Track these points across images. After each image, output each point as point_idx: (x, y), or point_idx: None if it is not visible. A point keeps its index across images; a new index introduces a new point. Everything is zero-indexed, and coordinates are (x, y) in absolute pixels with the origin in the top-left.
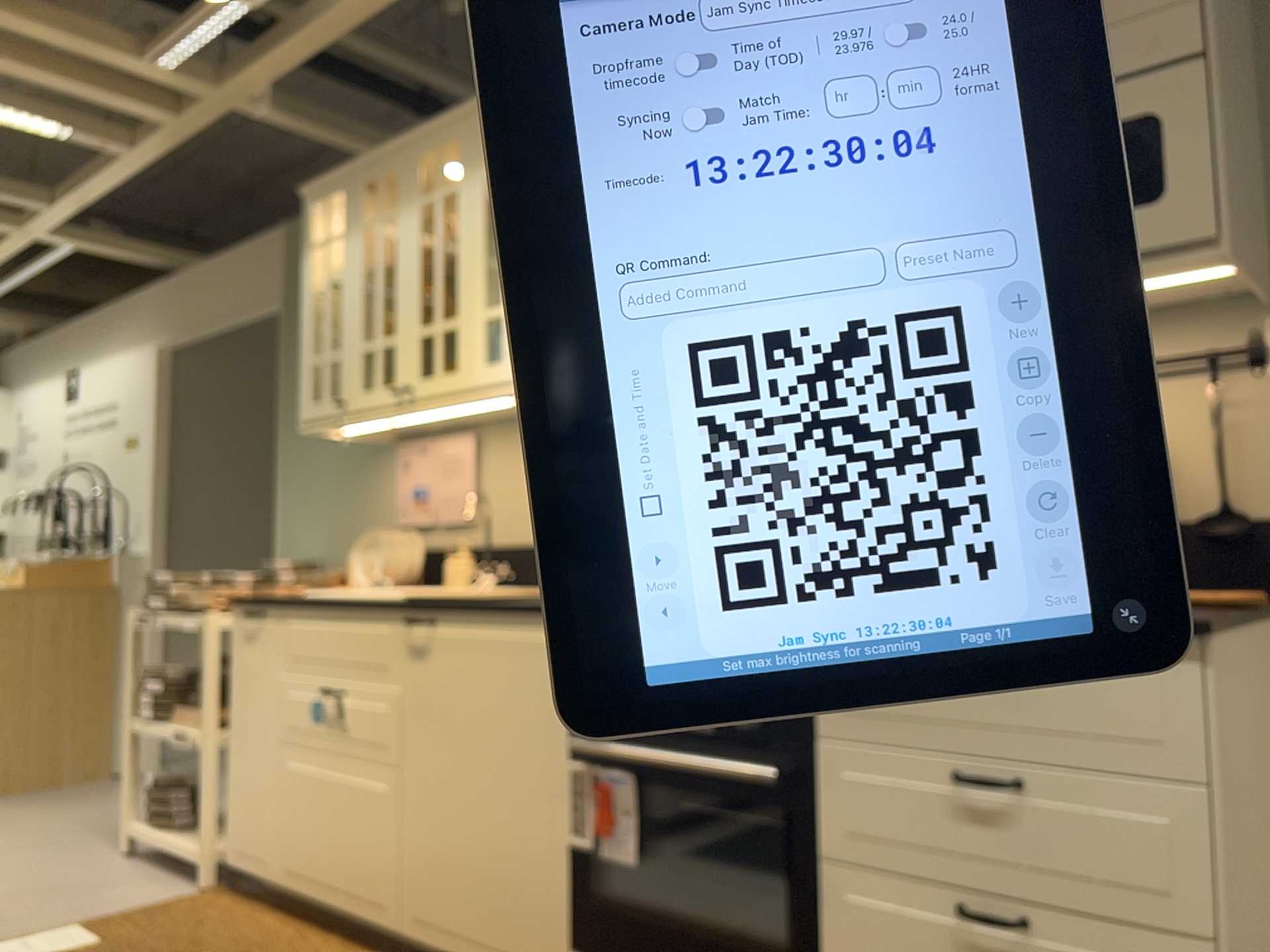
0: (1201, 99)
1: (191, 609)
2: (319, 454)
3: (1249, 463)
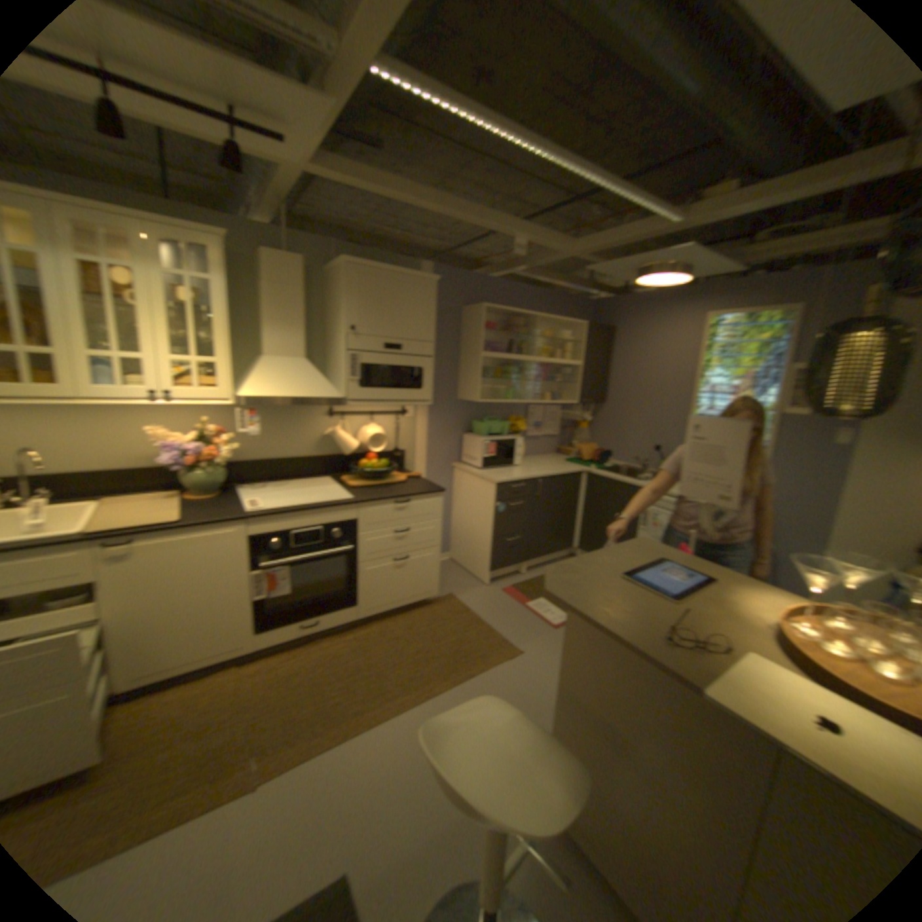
0: (433, 368)
1: None
2: None
3: (402, 437)
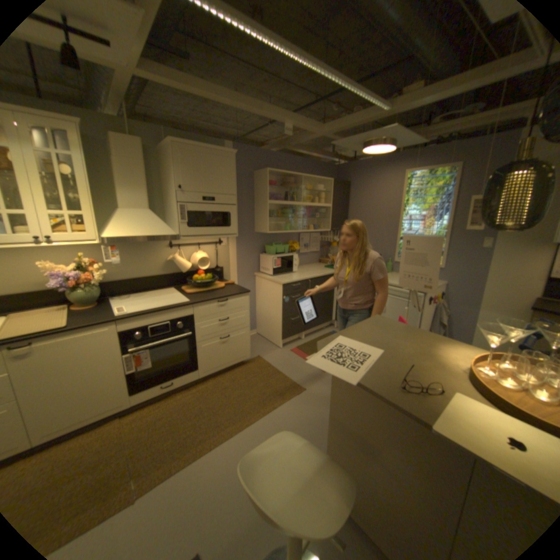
0: (235, 212)
1: None
2: None
3: (218, 259)
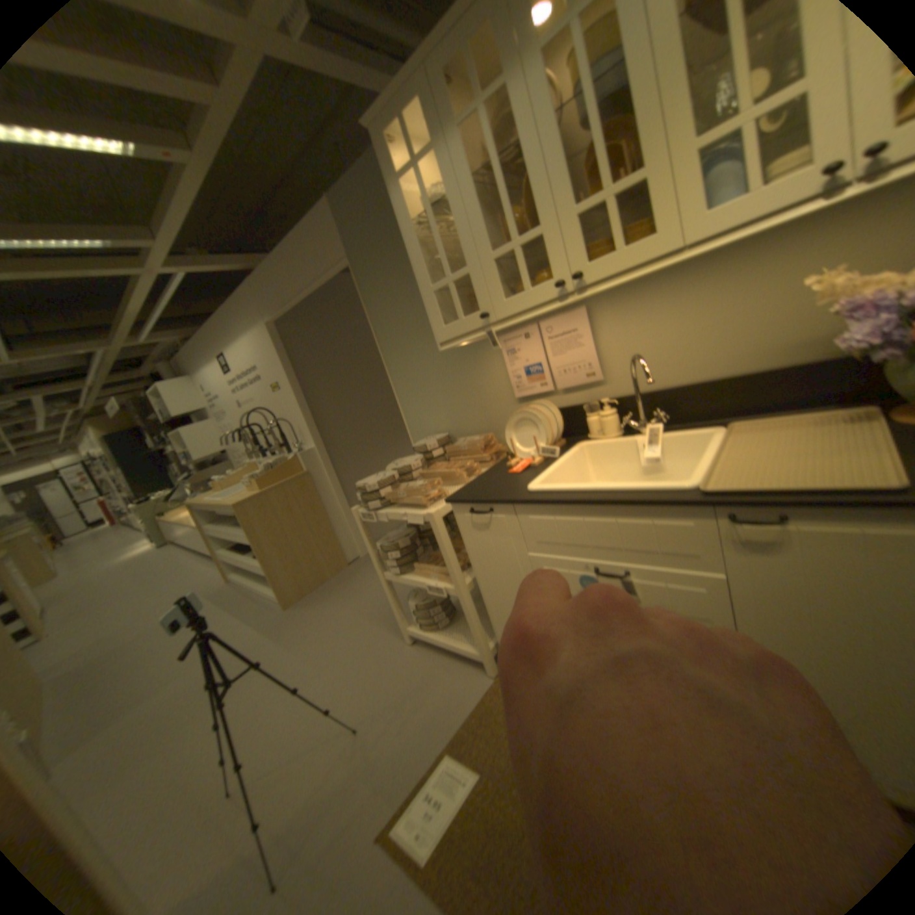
0: None
1: (406, 502)
2: (421, 360)
3: None
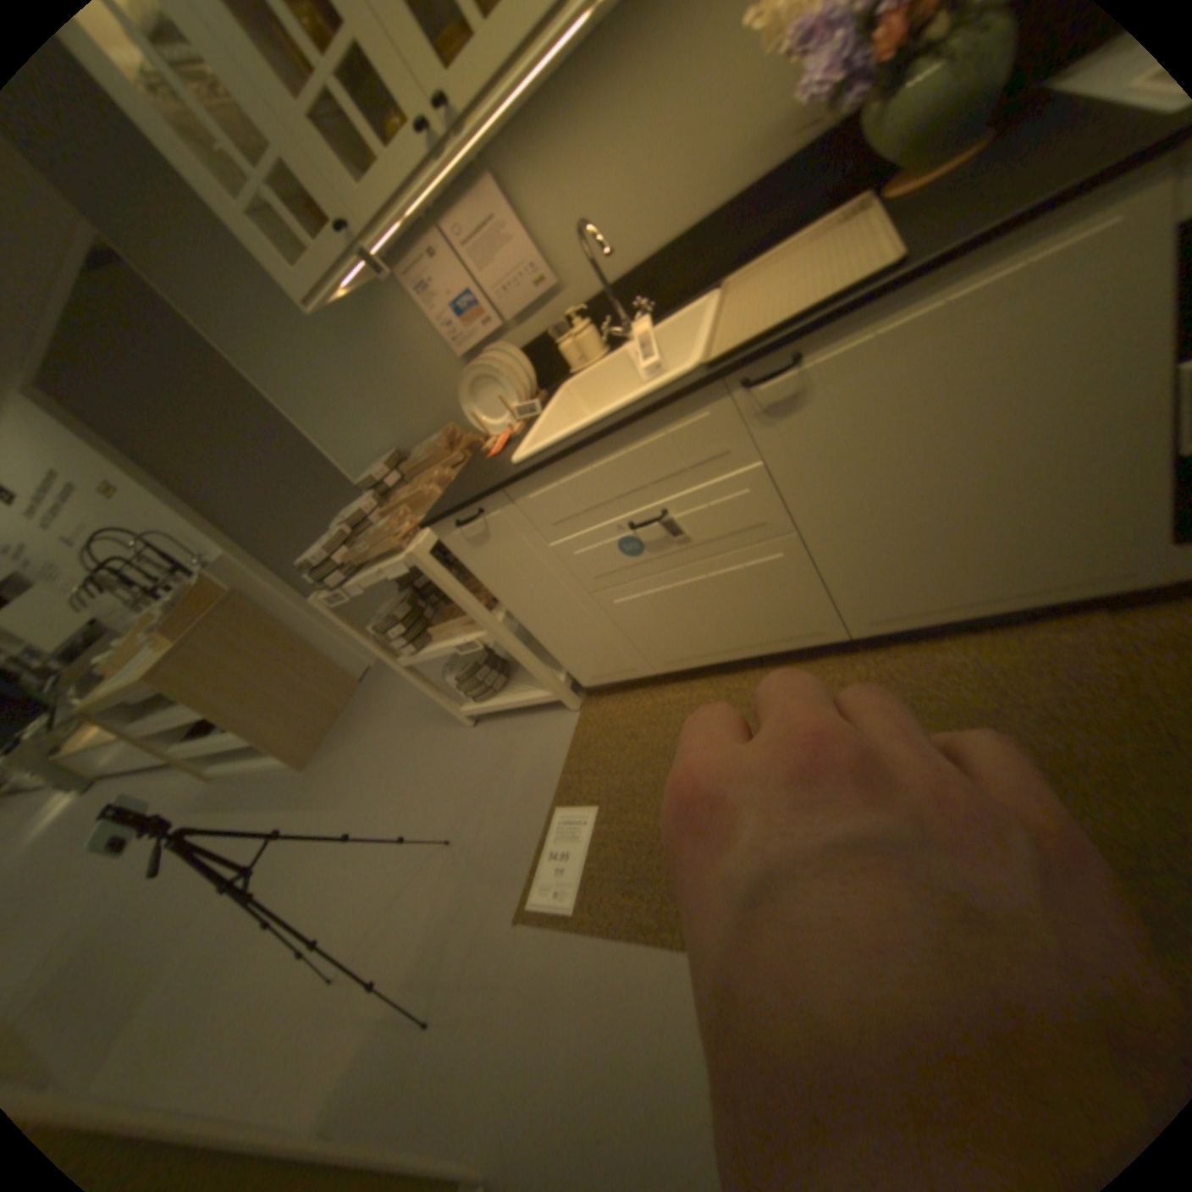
0: None
1: (377, 558)
2: (308, 354)
3: None
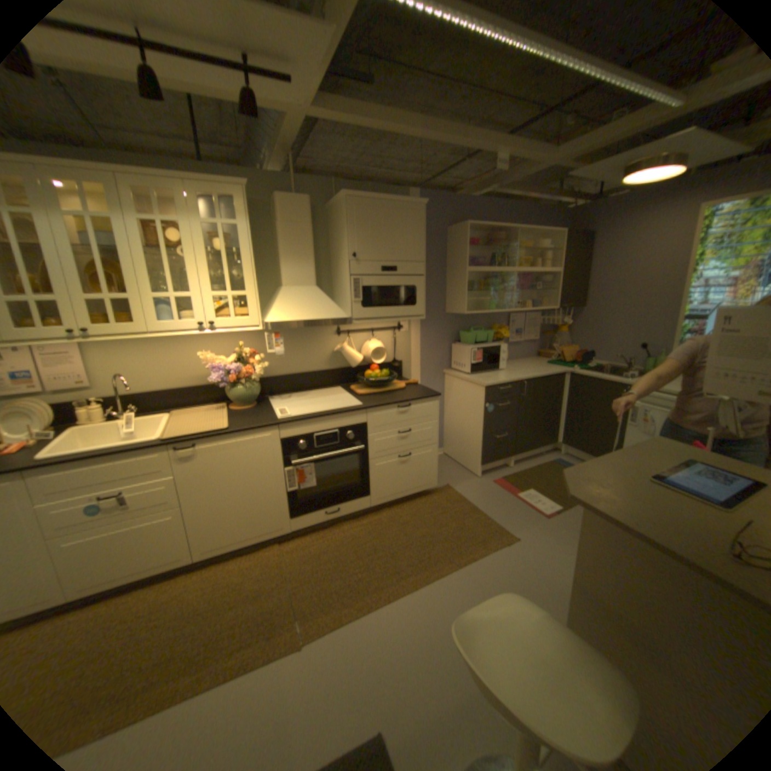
0: (423, 286)
1: None
2: None
3: (397, 350)
